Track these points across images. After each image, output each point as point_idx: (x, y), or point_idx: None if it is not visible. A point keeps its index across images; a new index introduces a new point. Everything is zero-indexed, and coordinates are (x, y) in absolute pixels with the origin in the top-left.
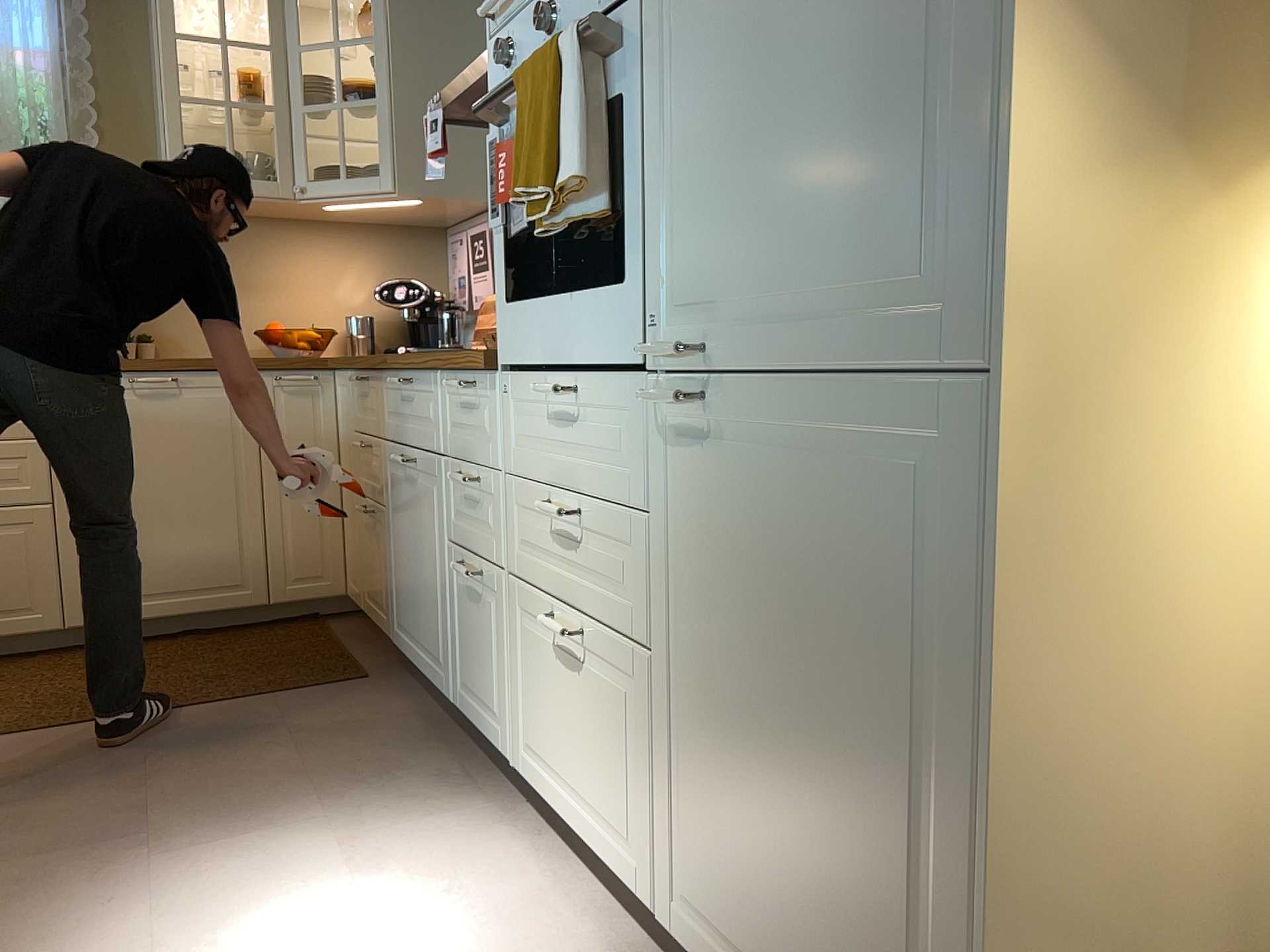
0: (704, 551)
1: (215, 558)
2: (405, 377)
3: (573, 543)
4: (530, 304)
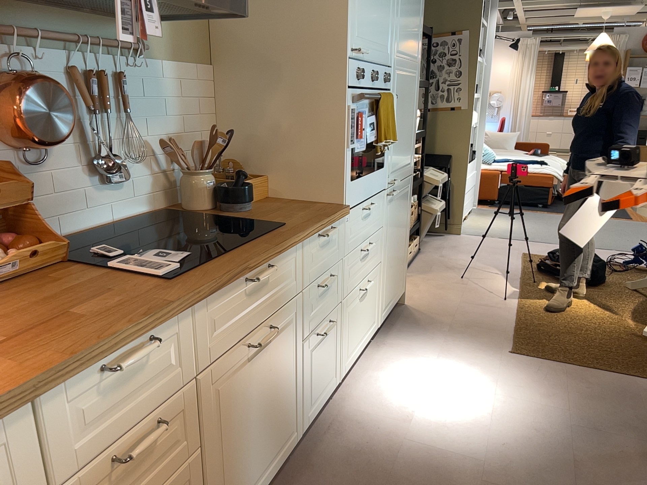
0: (390, 224)
1: None
2: (255, 271)
3: (366, 255)
4: (358, 179)
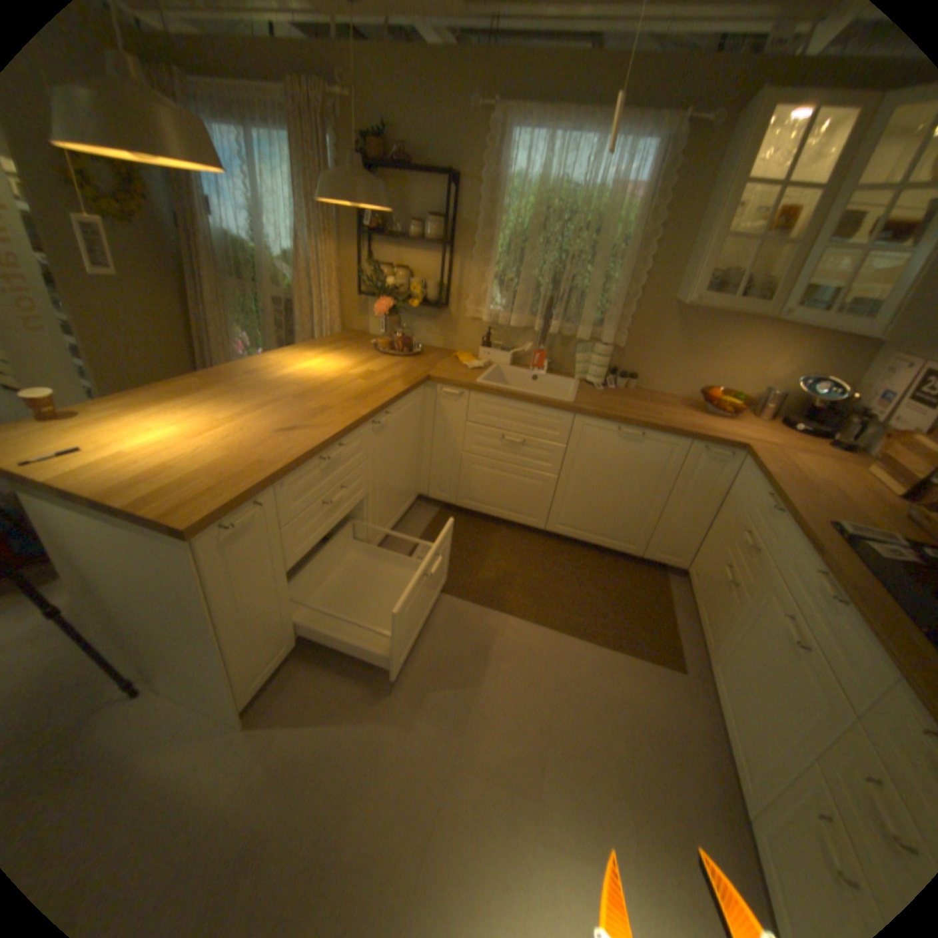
0: None
1: (625, 528)
2: (838, 586)
3: None
4: None
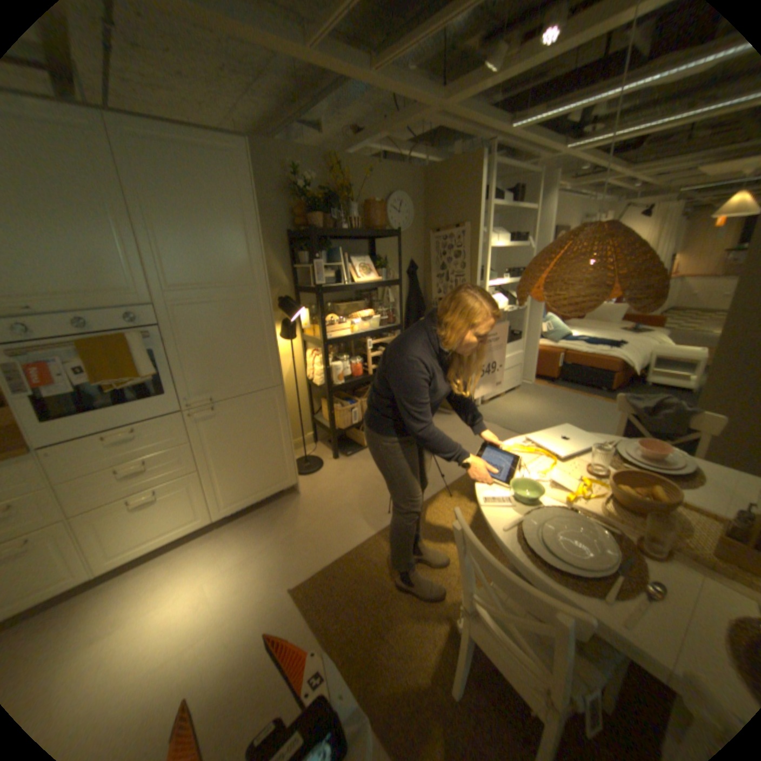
0: (212, 438)
1: None
2: None
3: (133, 474)
4: (70, 418)
